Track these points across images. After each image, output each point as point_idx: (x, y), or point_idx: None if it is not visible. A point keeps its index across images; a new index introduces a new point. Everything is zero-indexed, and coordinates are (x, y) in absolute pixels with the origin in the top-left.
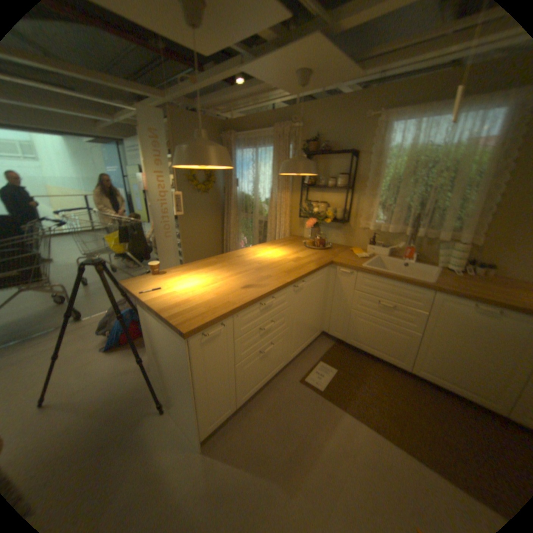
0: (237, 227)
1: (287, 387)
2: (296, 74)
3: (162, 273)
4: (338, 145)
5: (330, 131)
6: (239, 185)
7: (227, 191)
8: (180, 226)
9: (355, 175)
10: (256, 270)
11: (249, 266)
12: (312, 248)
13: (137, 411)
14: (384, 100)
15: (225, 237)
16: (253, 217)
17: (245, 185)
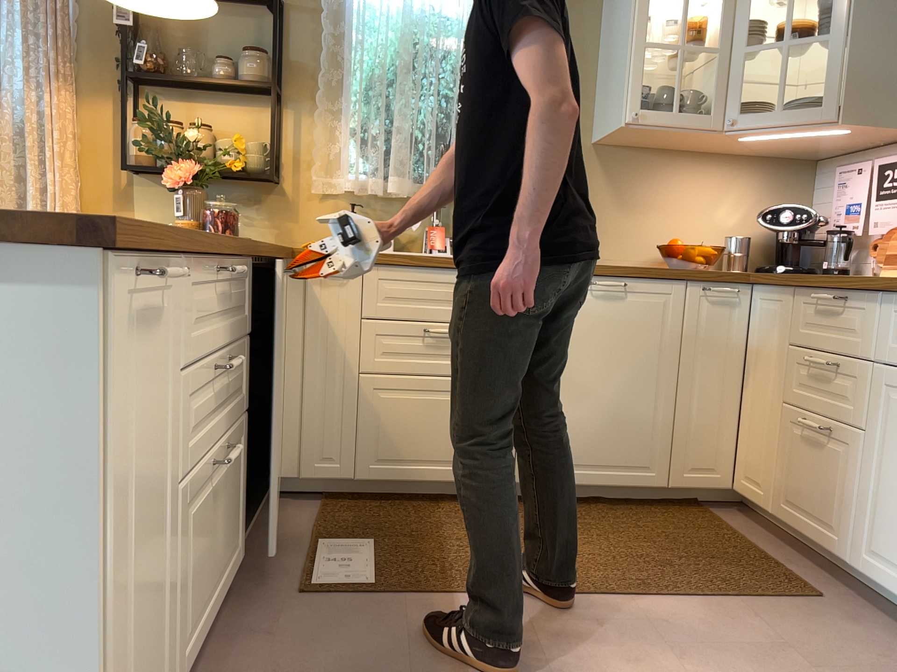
0: None
1: (270, 617)
2: None
3: None
4: None
5: None
6: None
7: None
8: None
9: (283, 61)
10: None
11: None
12: None
13: None
14: None
15: None
16: None
17: None
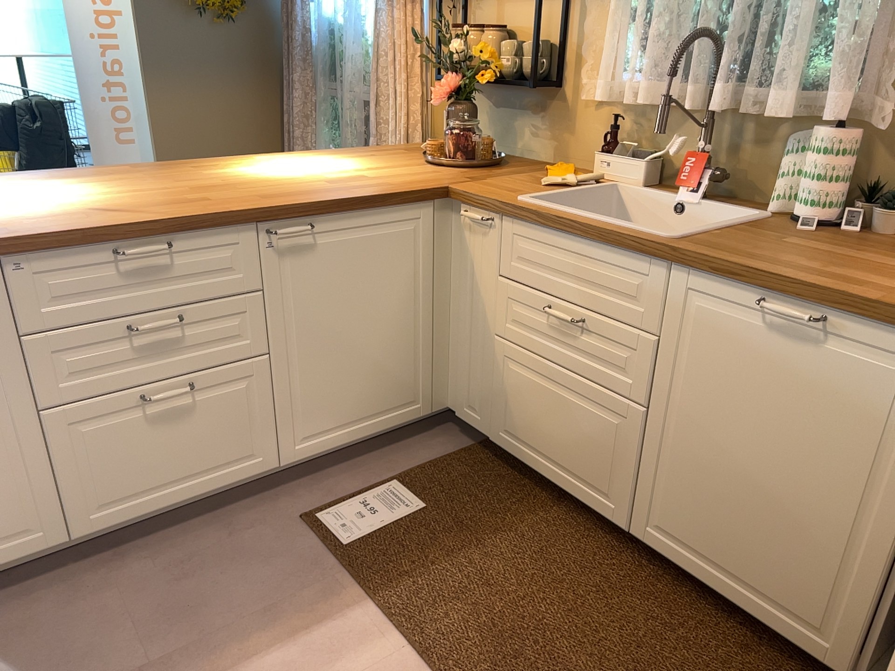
0: (314, 123)
1: (260, 521)
2: None
3: None
4: None
5: None
6: None
7: (287, 19)
8: (152, 113)
9: None
10: (193, 189)
11: (189, 183)
12: (435, 163)
13: None
14: None
15: None
16: (345, 90)
17: None
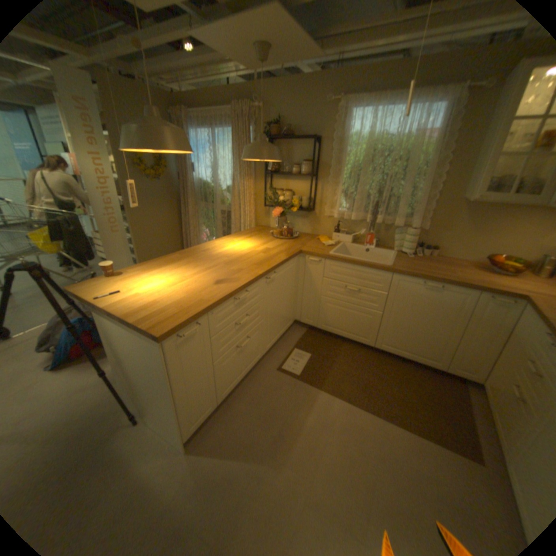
0: (196, 218)
1: (265, 376)
2: (252, 47)
3: (117, 275)
4: (299, 130)
5: (290, 114)
6: (195, 170)
7: (181, 178)
8: (128, 219)
9: (318, 162)
10: (225, 264)
11: (217, 261)
12: (279, 238)
13: (105, 427)
14: (342, 85)
15: (183, 229)
16: (214, 206)
17: (202, 171)
